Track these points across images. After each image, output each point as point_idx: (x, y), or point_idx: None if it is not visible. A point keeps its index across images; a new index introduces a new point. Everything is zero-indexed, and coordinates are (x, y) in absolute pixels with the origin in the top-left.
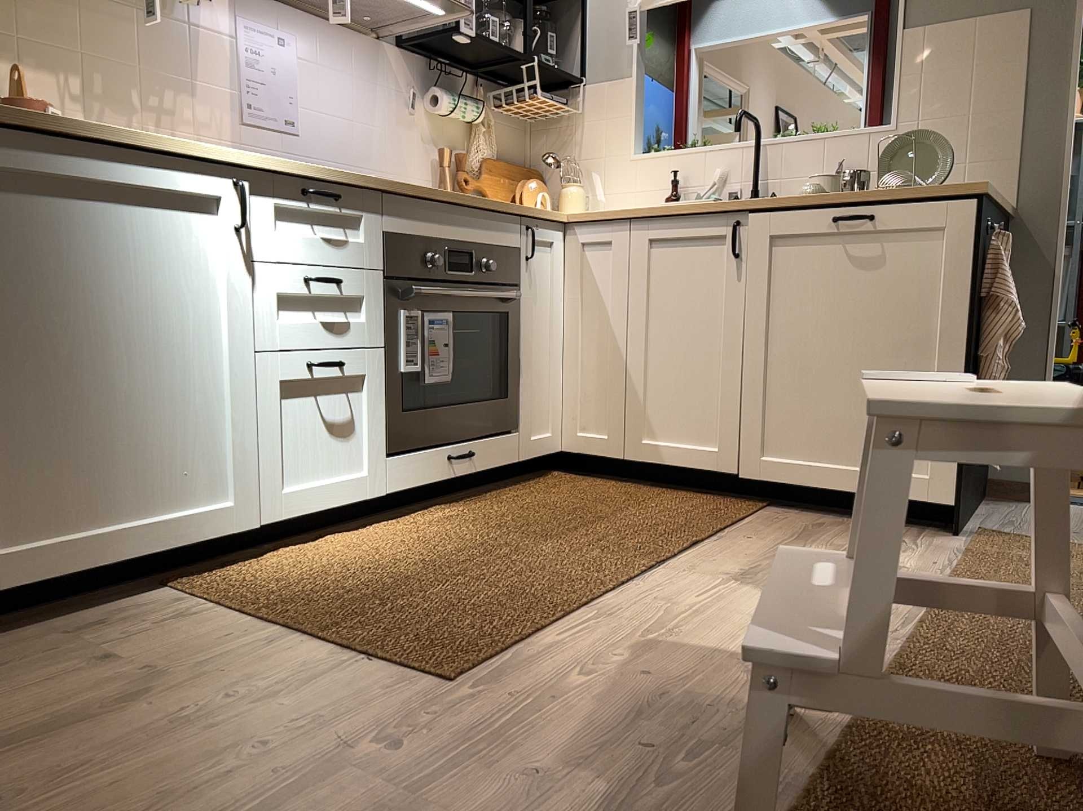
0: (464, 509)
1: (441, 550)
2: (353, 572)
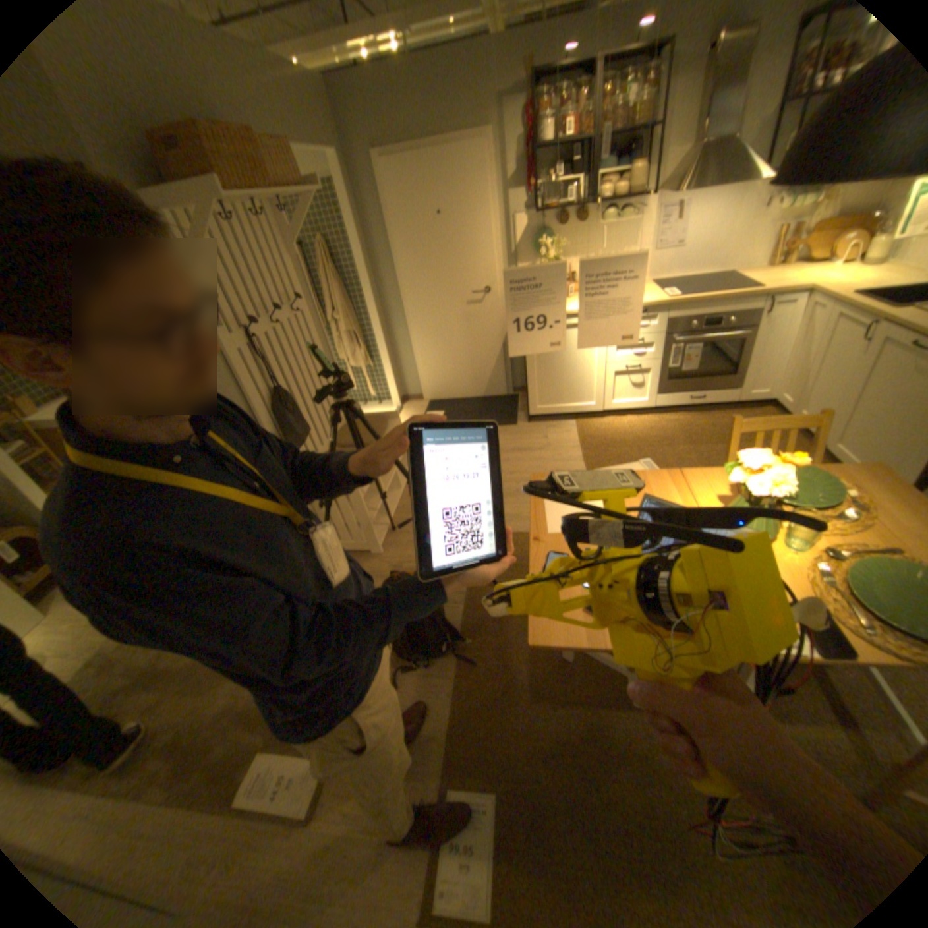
0: (688, 419)
1: (649, 436)
2: (614, 434)
